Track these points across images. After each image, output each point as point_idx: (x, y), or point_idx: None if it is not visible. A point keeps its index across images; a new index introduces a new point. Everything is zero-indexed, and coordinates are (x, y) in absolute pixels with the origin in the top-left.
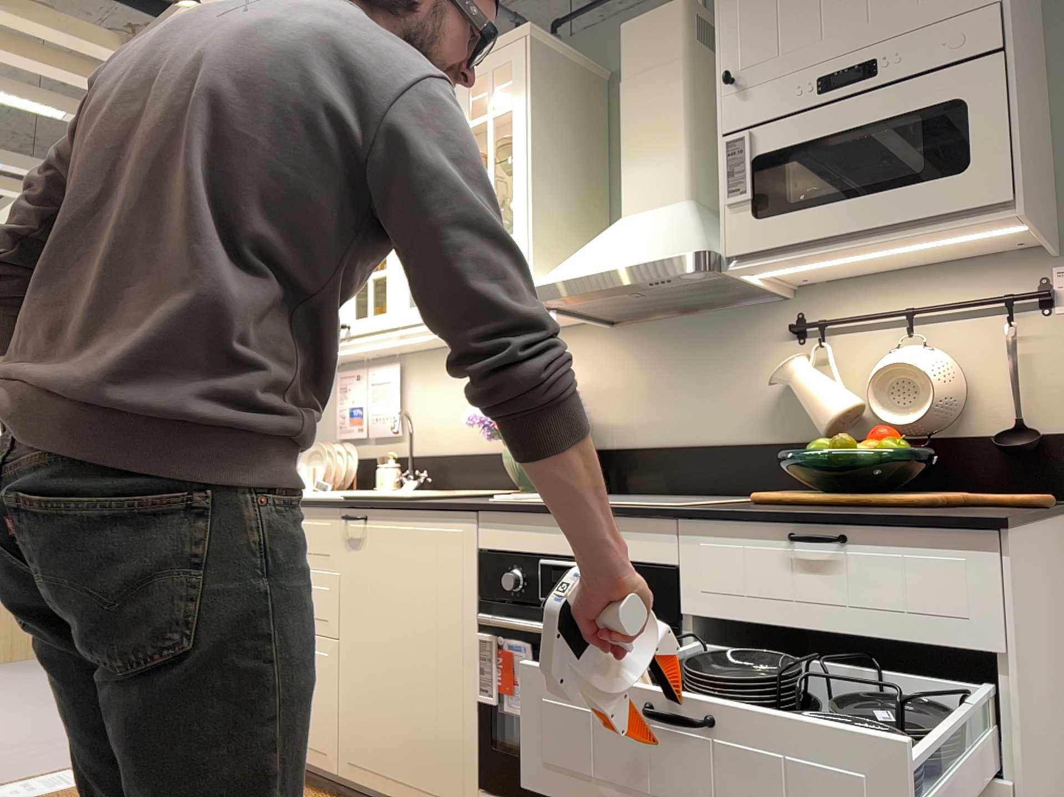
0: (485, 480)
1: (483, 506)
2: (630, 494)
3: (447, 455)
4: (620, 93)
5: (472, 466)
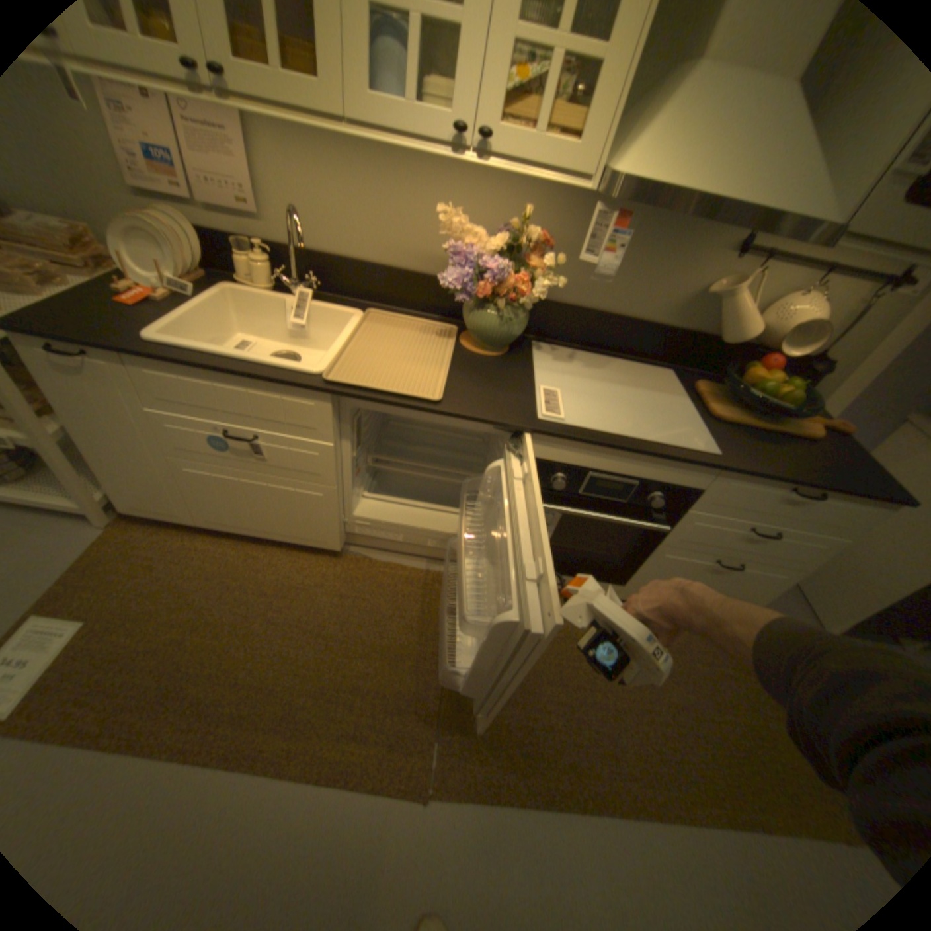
0: (391, 294)
1: (546, 432)
2: (547, 338)
3: (336, 256)
4: None
5: (373, 277)
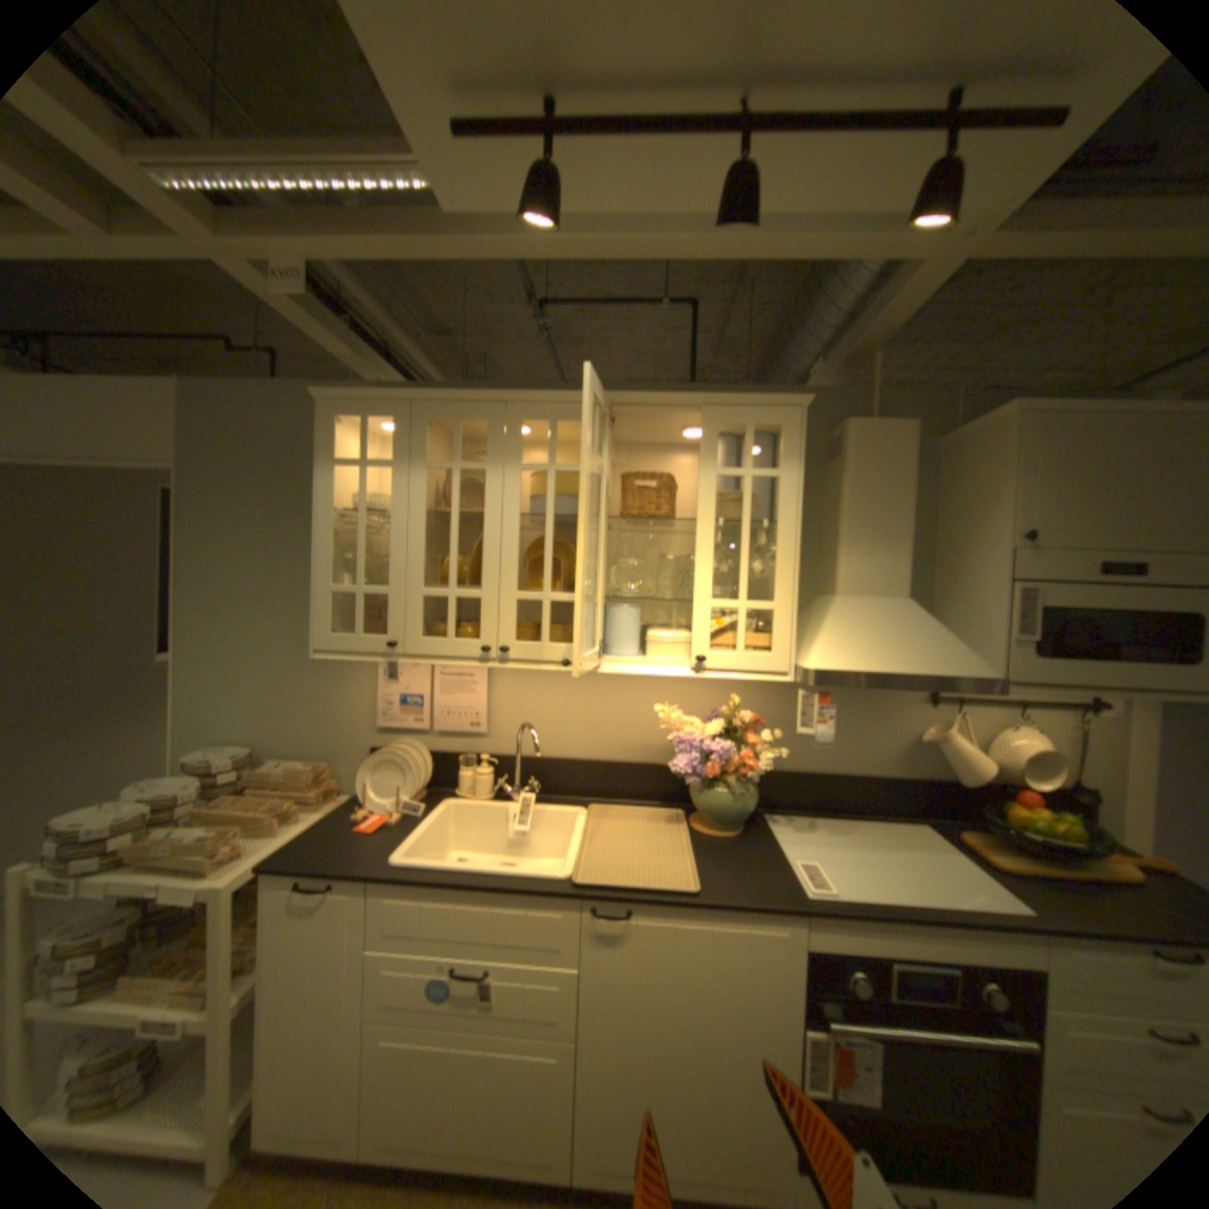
0: (609, 787)
1: (826, 914)
2: (778, 811)
3: (555, 759)
4: (847, 480)
5: (591, 773)
